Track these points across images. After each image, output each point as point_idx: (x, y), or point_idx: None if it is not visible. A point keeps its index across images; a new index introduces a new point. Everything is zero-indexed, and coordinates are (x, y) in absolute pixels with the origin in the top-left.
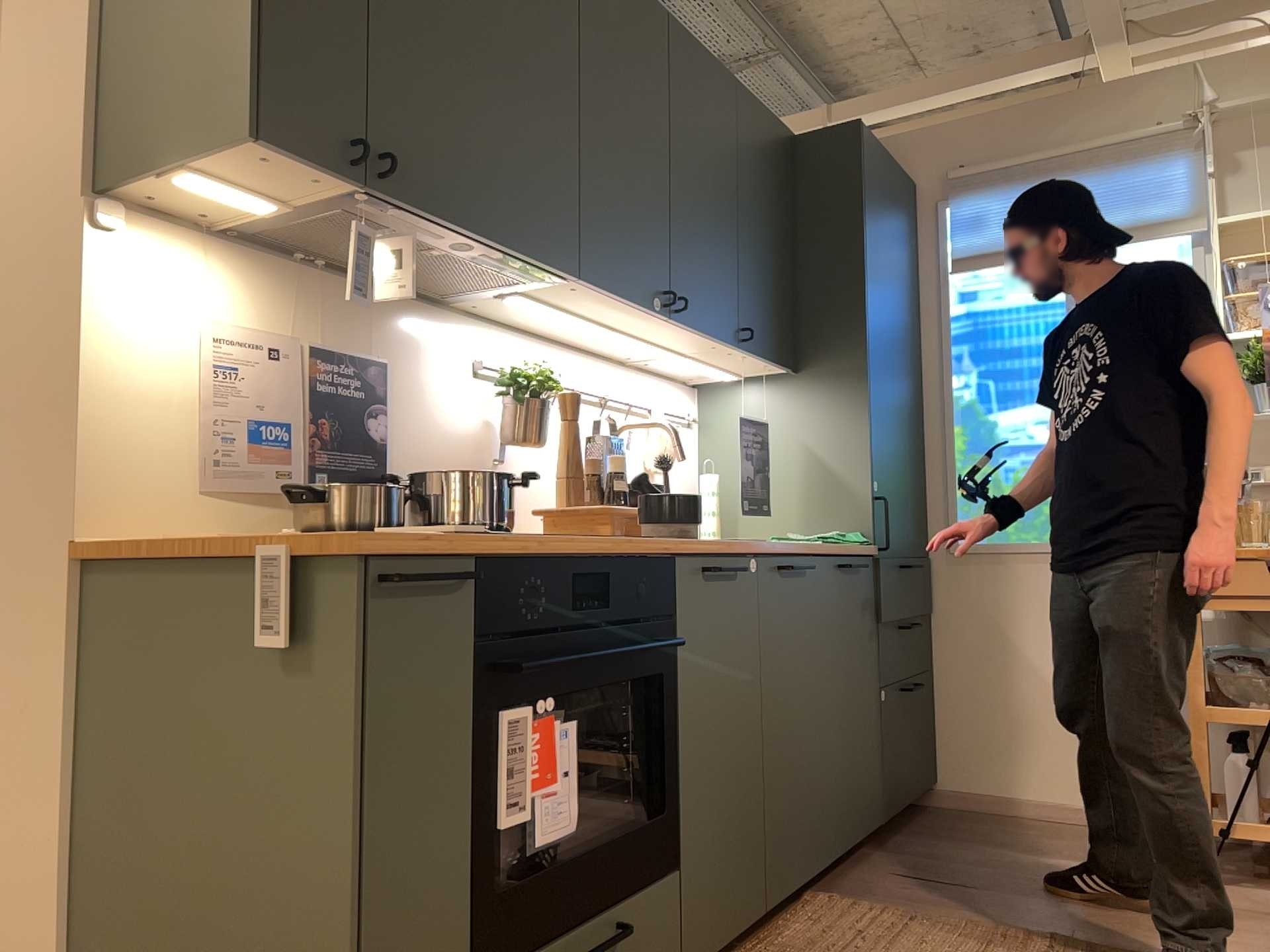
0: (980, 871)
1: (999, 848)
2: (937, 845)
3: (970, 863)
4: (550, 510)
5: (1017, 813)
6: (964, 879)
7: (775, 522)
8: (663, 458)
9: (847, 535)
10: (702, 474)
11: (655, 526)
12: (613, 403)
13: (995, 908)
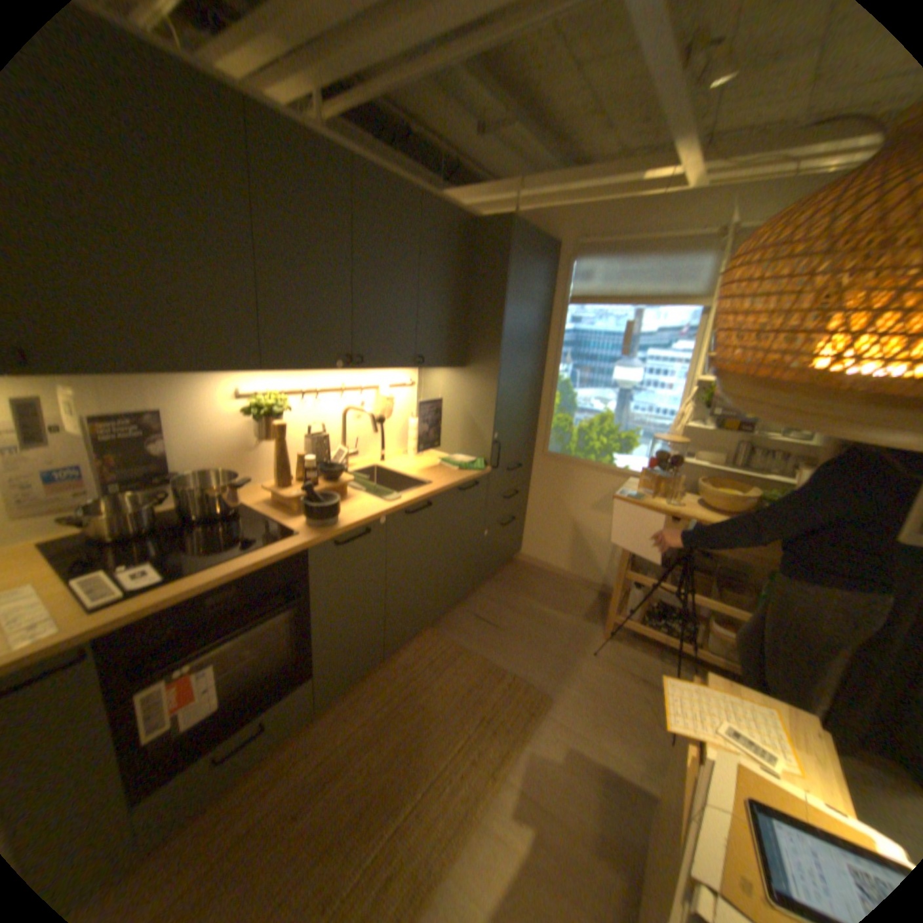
0: (510, 615)
1: (528, 597)
2: (502, 591)
3: (509, 608)
4: (268, 489)
5: (549, 570)
6: (499, 622)
7: (446, 443)
8: (380, 416)
9: (474, 460)
10: (411, 415)
11: (306, 519)
12: (350, 387)
13: (501, 647)
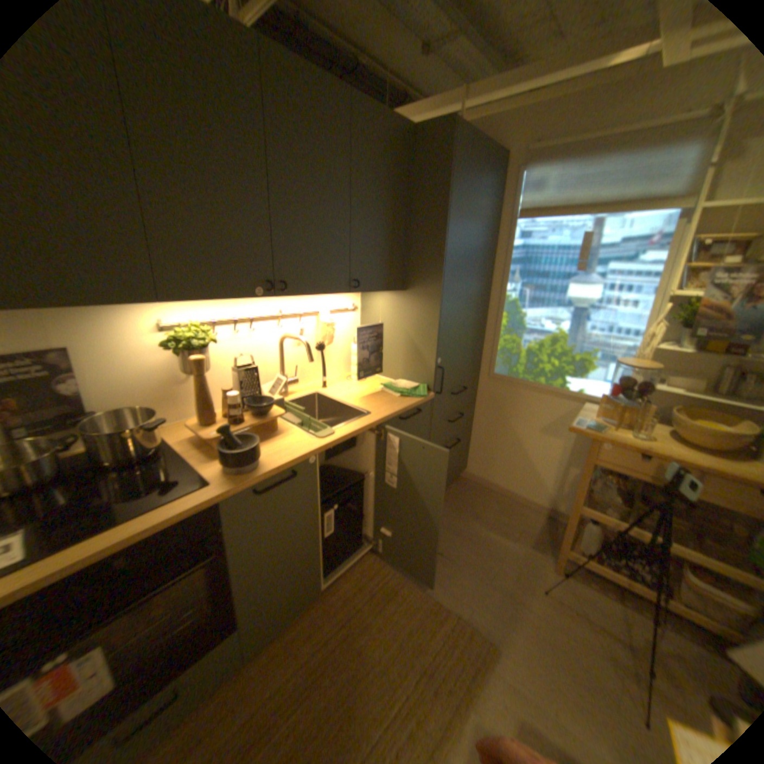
0: (455, 542)
1: (474, 521)
2: (447, 514)
3: (454, 533)
4: (190, 429)
5: (495, 491)
6: (444, 549)
7: (389, 368)
8: (320, 343)
9: (417, 386)
10: (353, 341)
11: (220, 468)
12: (288, 316)
13: (446, 580)
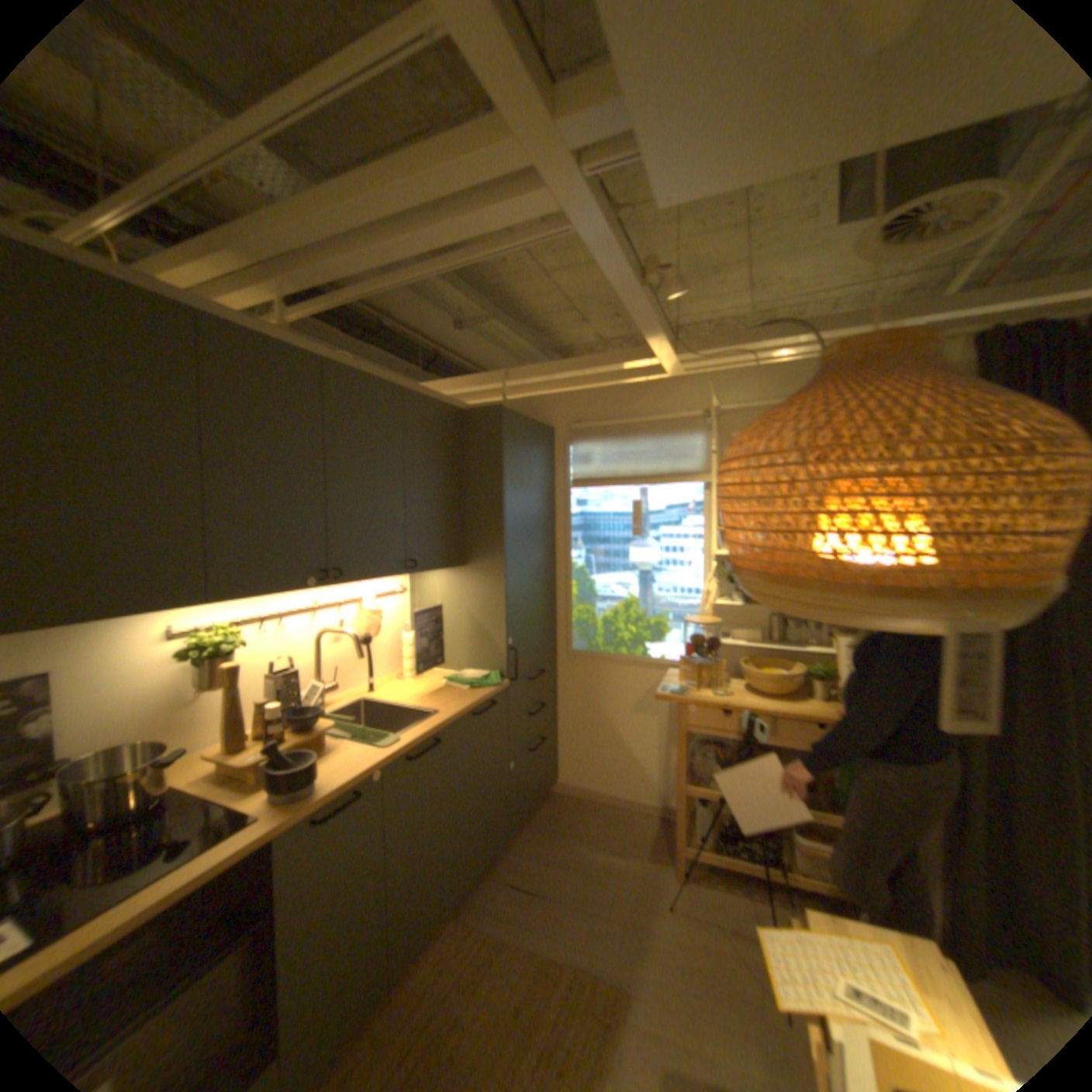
0: (557, 878)
1: (576, 846)
2: (542, 845)
3: (554, 868)
4: (211, 762)
5: (596, 803)
6: (544, 891)
7: (451, 658)
8: (366, 636)
9: (489, 676)
10: (404, 630)
11: (268, 799)
12: (325, 606)
13: (552, 930)
